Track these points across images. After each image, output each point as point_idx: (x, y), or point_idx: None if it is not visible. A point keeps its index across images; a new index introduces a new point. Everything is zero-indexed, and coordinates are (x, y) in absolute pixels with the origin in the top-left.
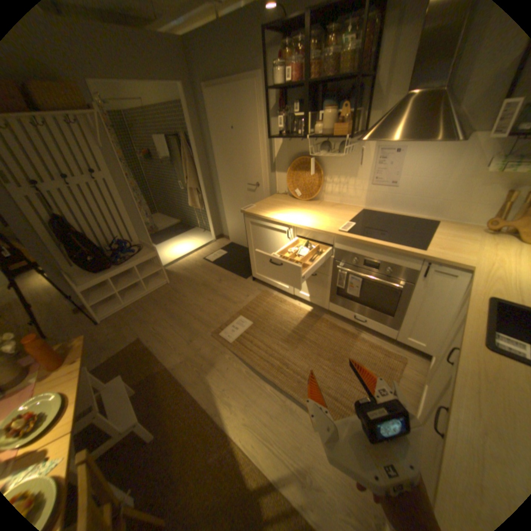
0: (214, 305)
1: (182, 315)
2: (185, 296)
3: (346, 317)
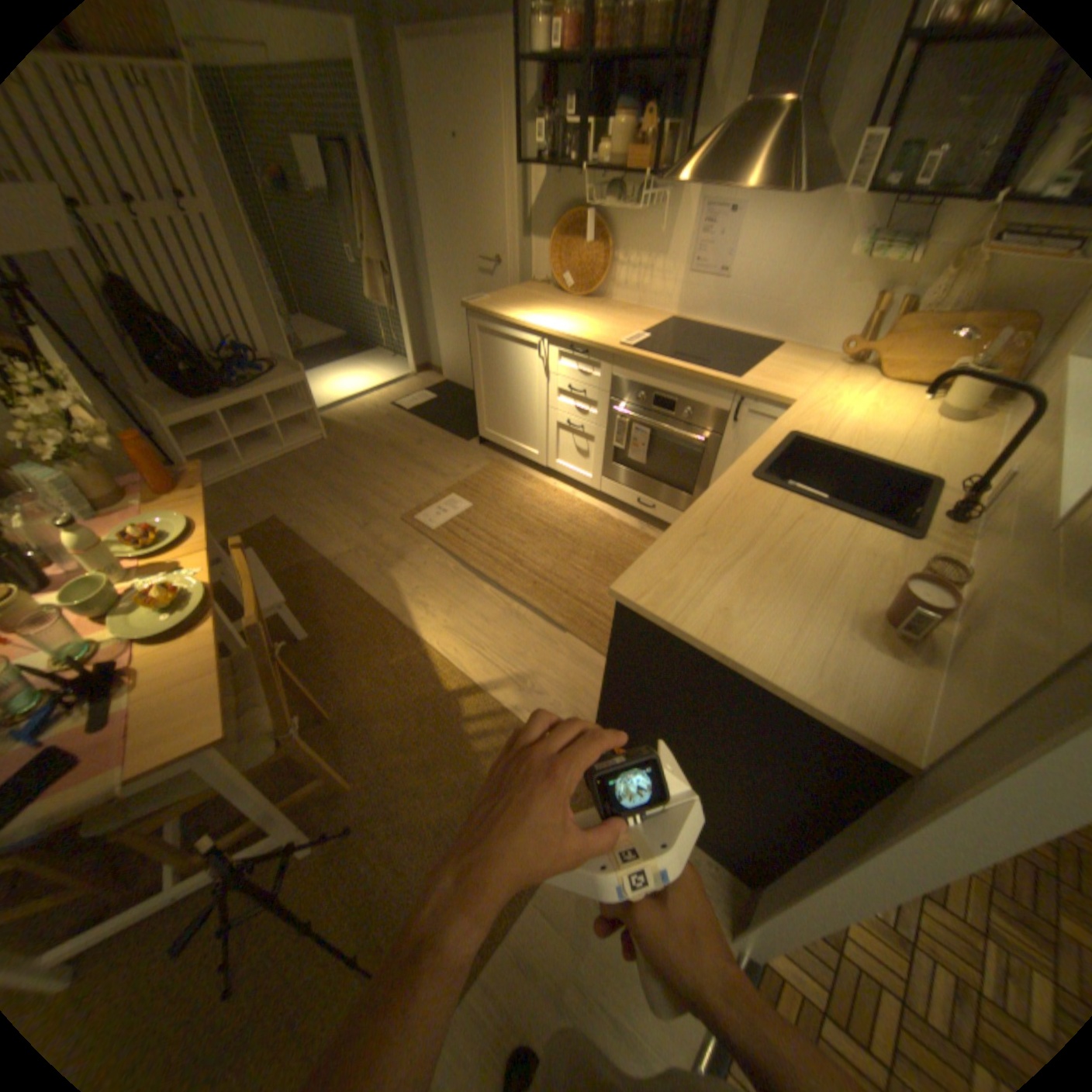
0: (408, 478)
1: (350, 489)
2: (356, 461)
3: (625, 502)
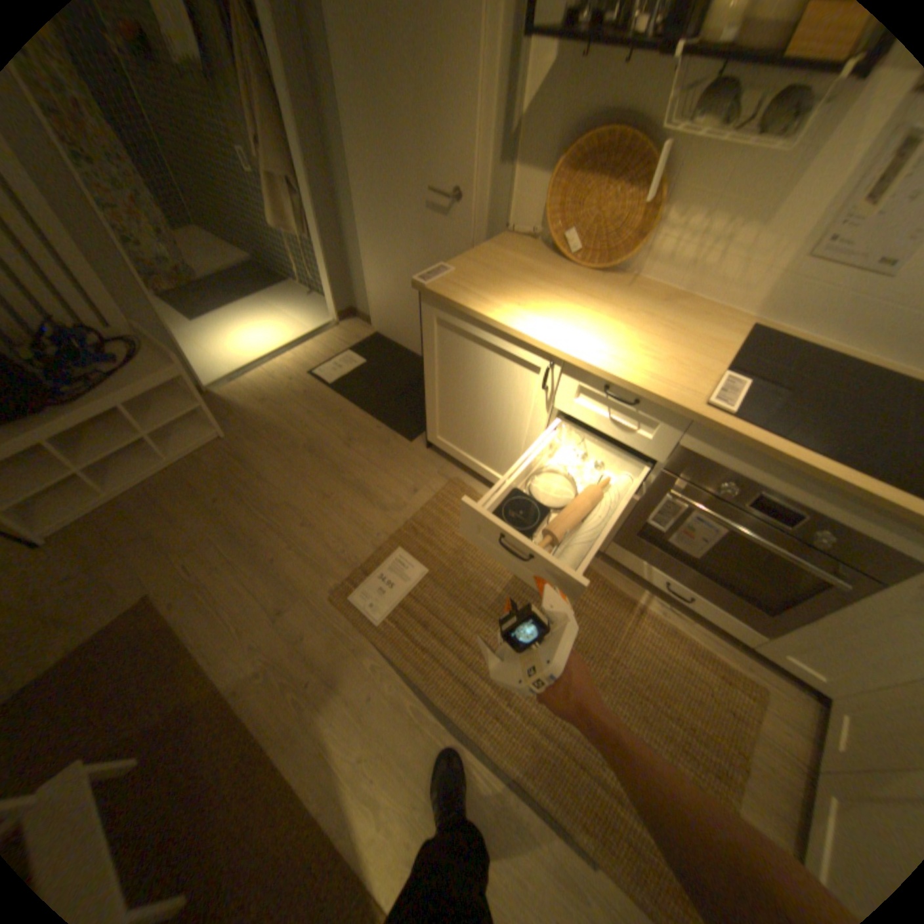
0: (337, 512)
1: (257, 535)
2: (265, 479)
3: (645, 579)
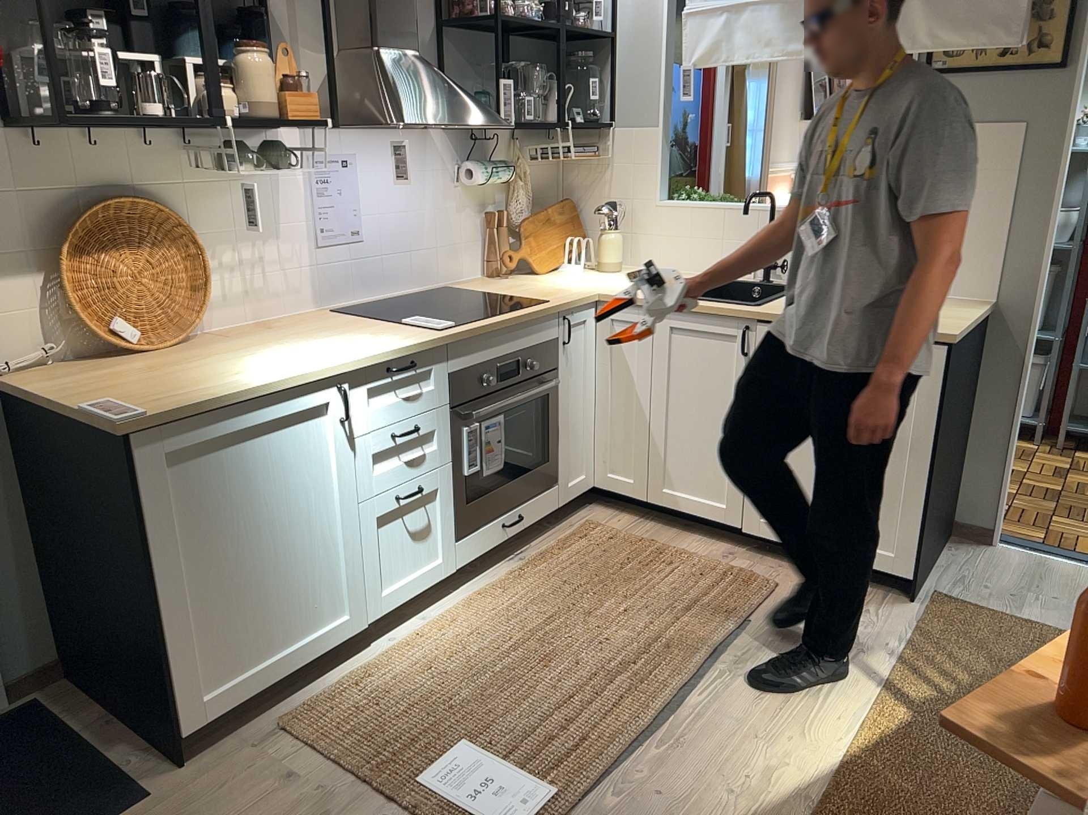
0: None
1: None
2: None
3: (492, 547)
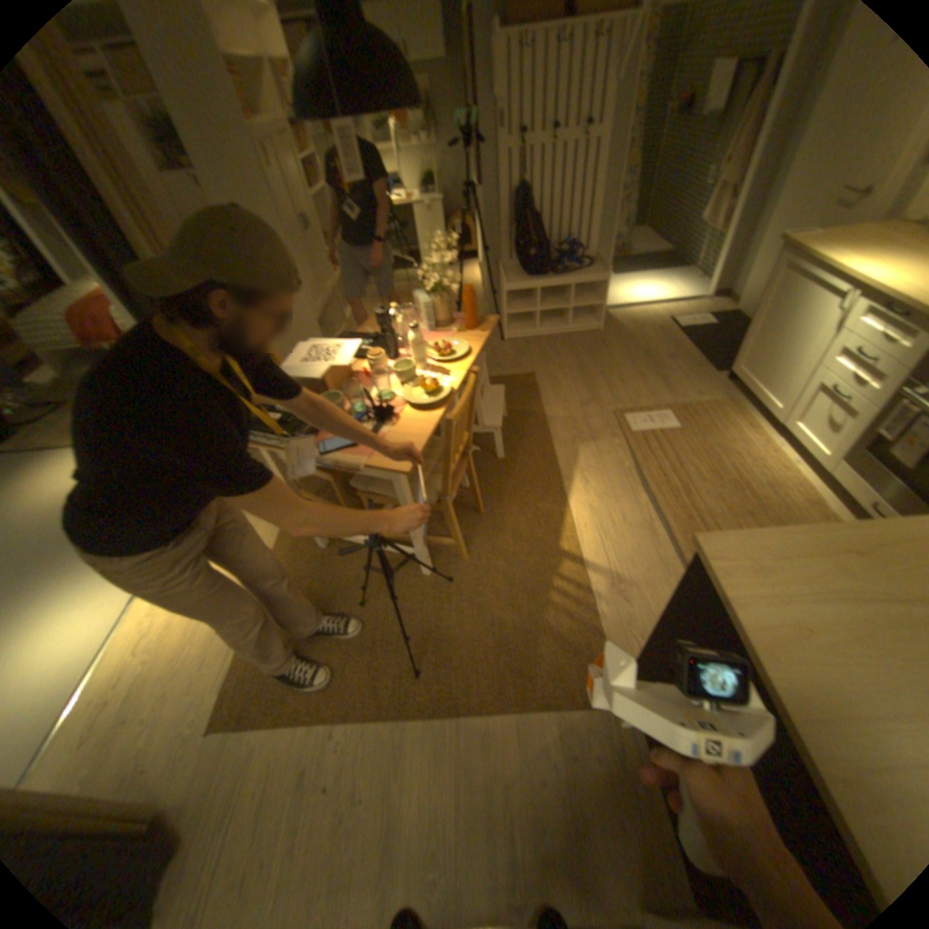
0: (641, 383)
1: (592, 374)
2: (610, 355)
3: (856, 500)
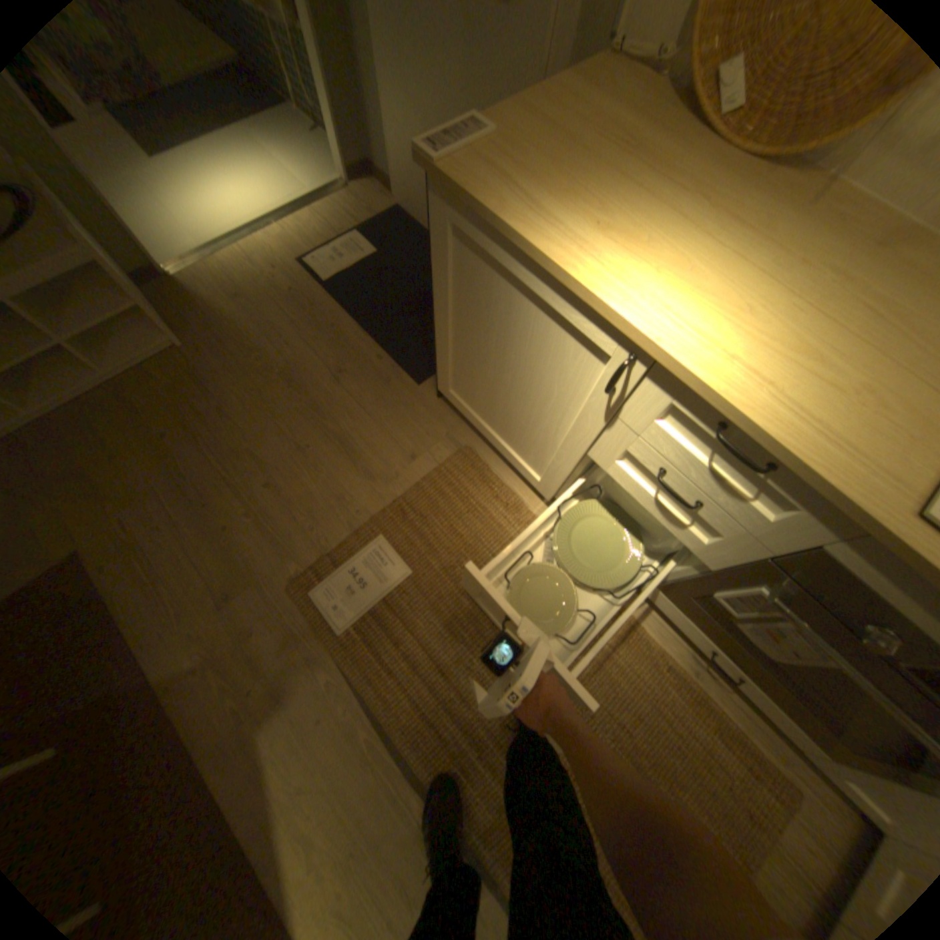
0: (311, 474)
1: (210, 491)
2: (226, 413)
3: (688, 635)
